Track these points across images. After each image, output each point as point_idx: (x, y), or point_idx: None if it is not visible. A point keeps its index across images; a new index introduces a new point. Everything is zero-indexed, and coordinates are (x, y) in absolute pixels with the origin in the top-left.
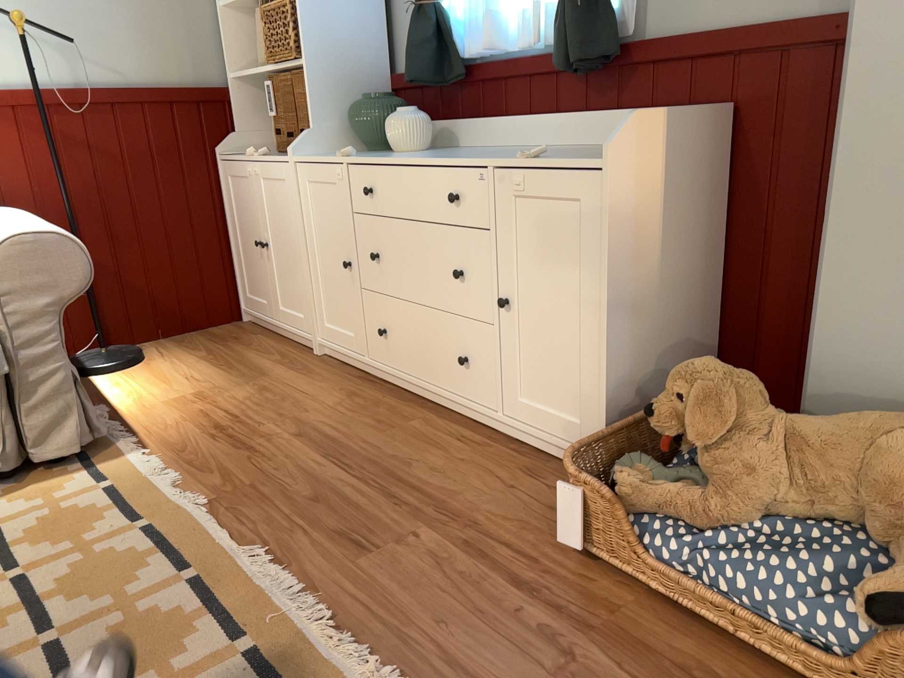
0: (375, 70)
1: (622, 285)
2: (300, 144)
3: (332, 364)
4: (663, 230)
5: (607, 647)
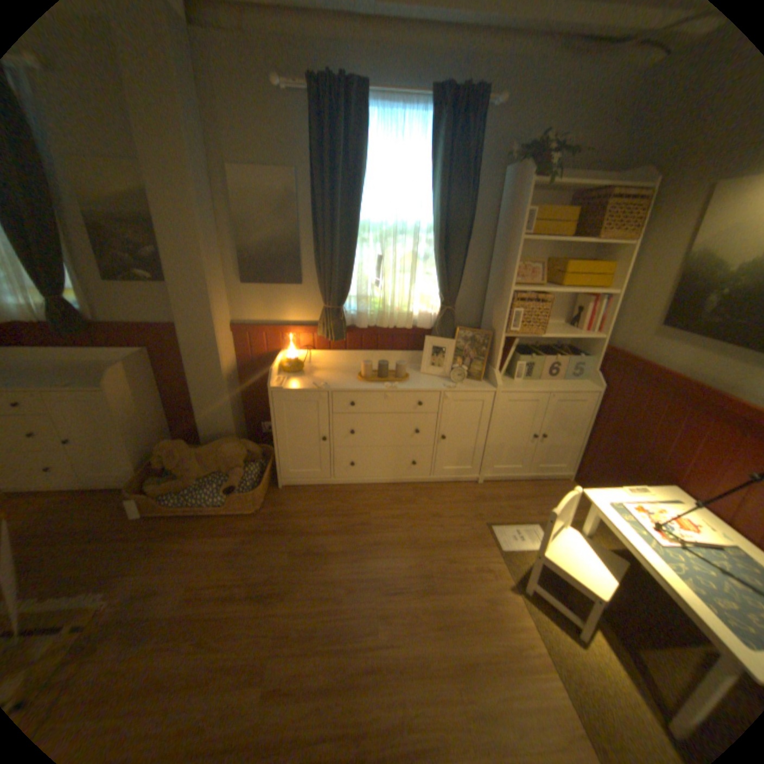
0: None
1: (124, 425)
2: None
3: None
4: (134, 400)
5: (159, 541)
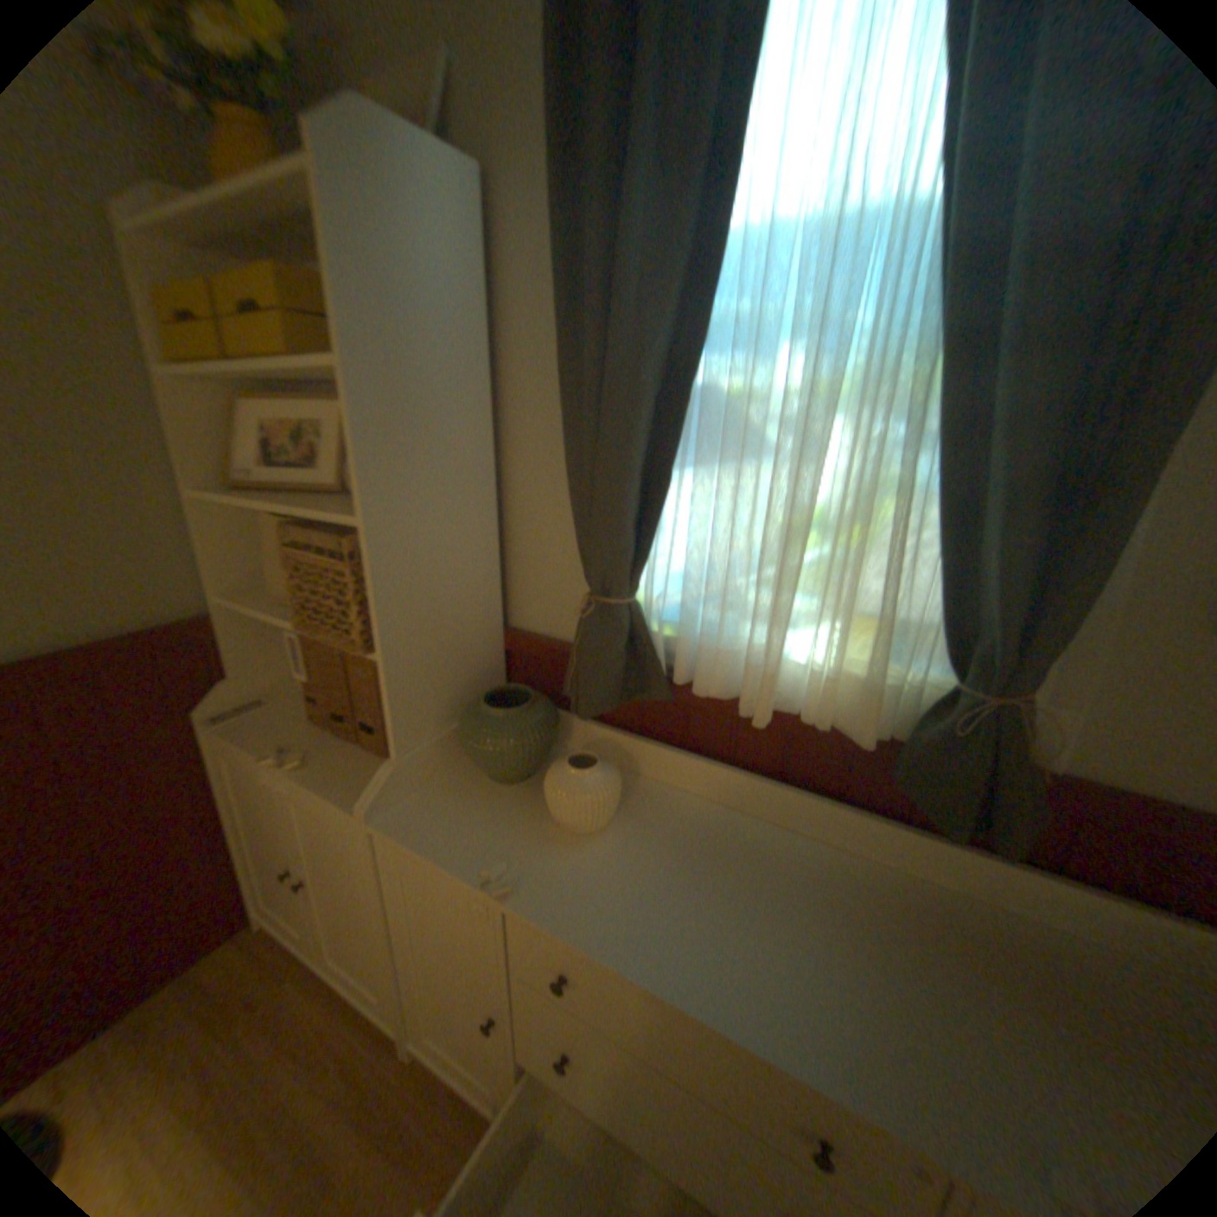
0: (487, 629)
1: None
2: (379, 796)
3: (443, 1104)
4: None
5: None
